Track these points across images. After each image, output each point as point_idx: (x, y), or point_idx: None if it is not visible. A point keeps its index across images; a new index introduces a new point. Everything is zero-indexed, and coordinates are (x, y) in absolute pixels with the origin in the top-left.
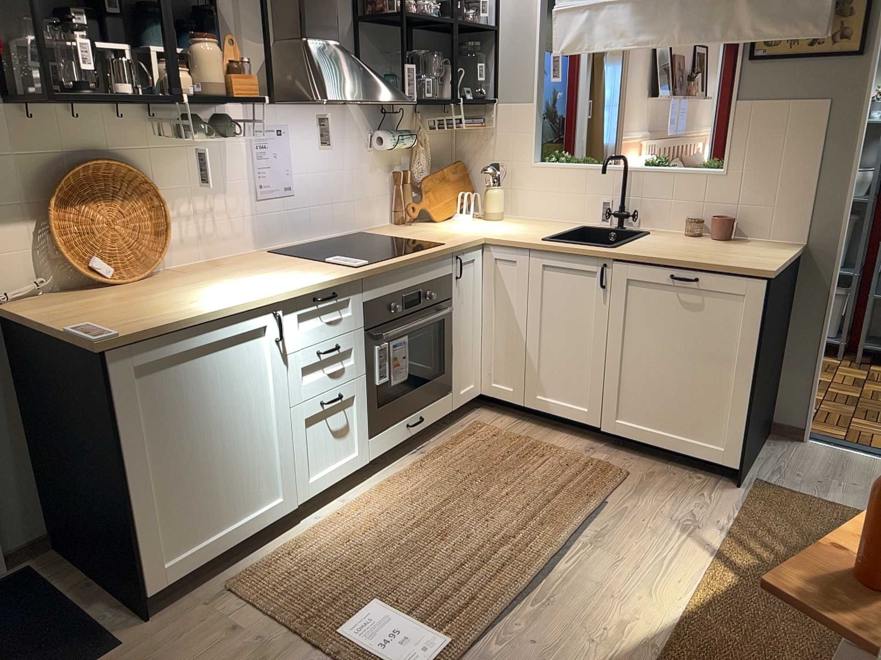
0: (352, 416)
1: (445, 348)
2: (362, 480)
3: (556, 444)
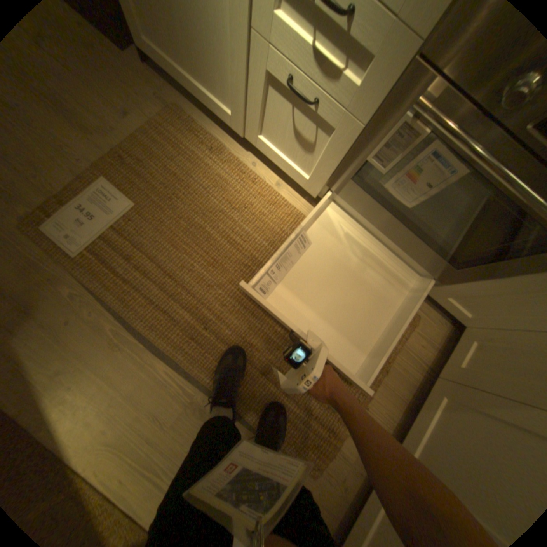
0: (324, 145)
1: (502, 263)
2: (312, 199)
3: (378, 401)
